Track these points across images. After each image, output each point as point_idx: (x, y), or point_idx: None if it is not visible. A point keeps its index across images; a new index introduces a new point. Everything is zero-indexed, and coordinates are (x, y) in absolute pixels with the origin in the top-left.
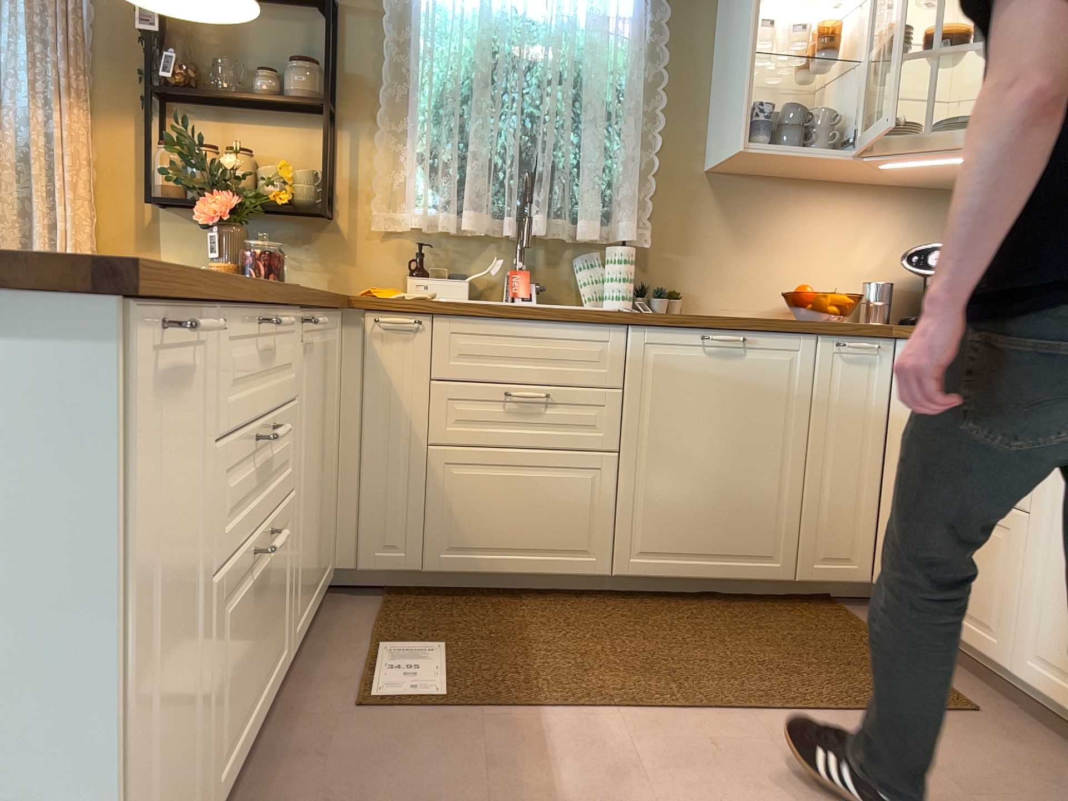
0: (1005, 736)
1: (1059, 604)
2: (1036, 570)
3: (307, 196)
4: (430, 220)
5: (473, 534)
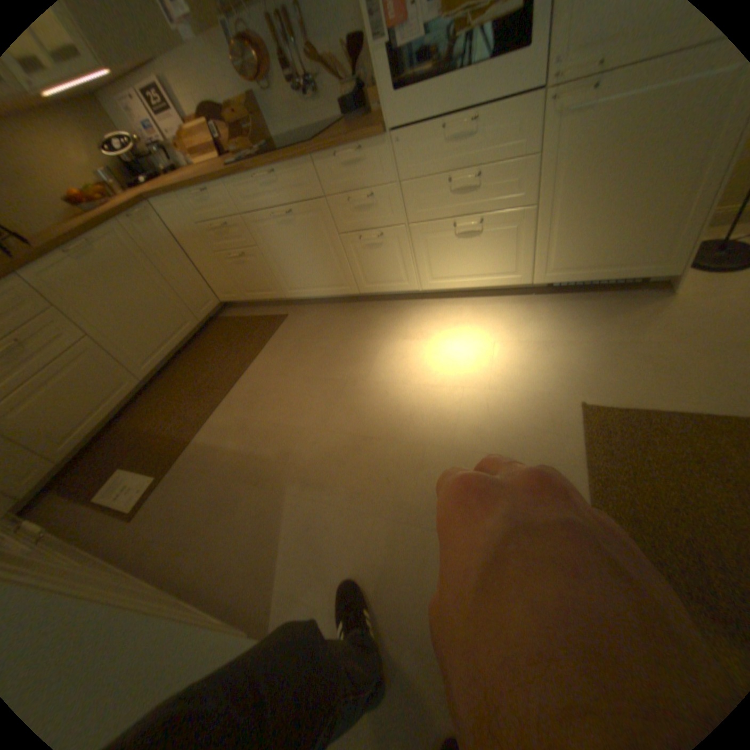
0: (298, 316)
1: (284, 269)
2: (270, 263)
3: None
4: None
5: (60, 428)
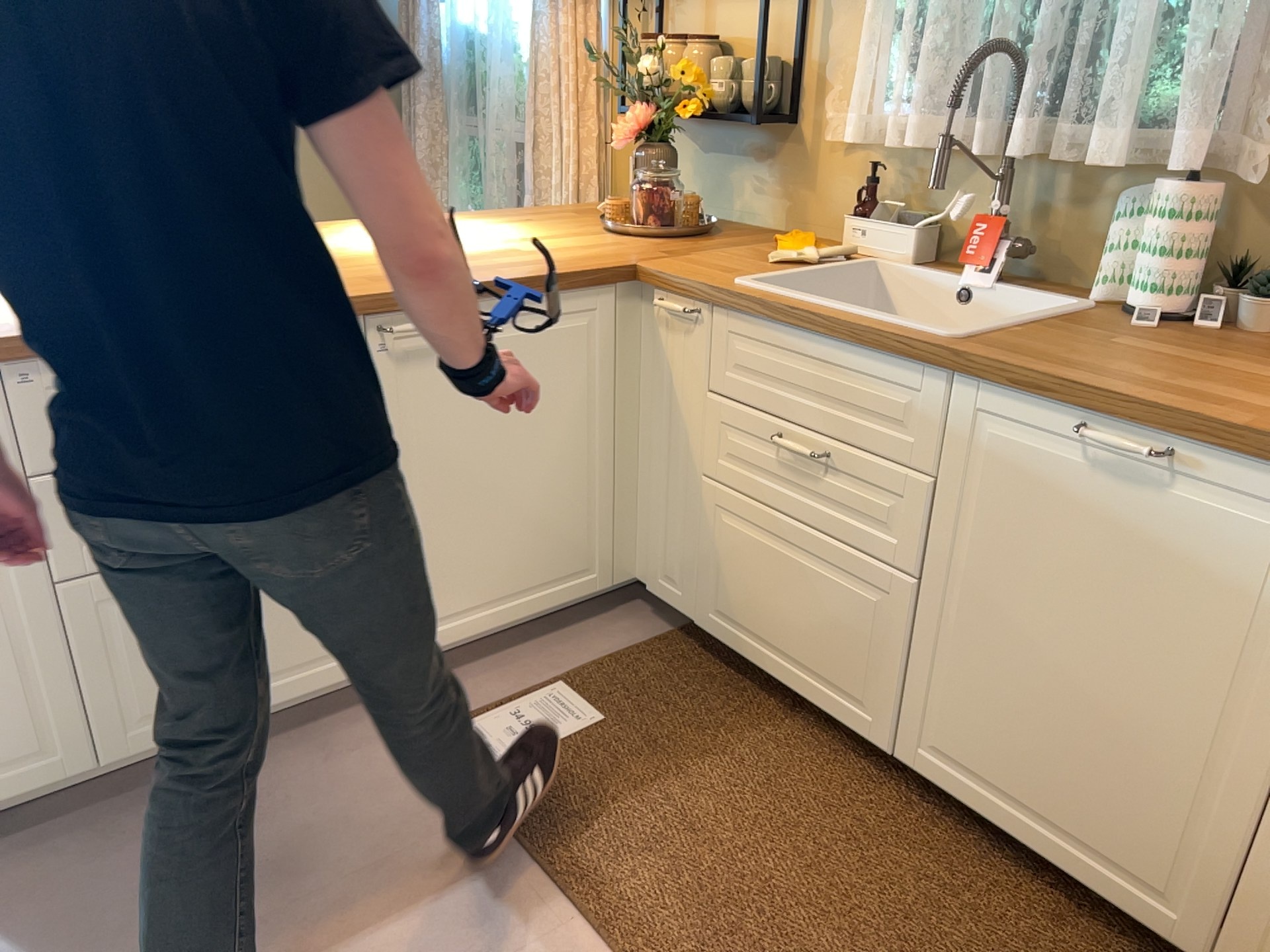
0: None
1: None
2: None
3: (750, 99)
4: (893, 128)
5: (739, 604)
